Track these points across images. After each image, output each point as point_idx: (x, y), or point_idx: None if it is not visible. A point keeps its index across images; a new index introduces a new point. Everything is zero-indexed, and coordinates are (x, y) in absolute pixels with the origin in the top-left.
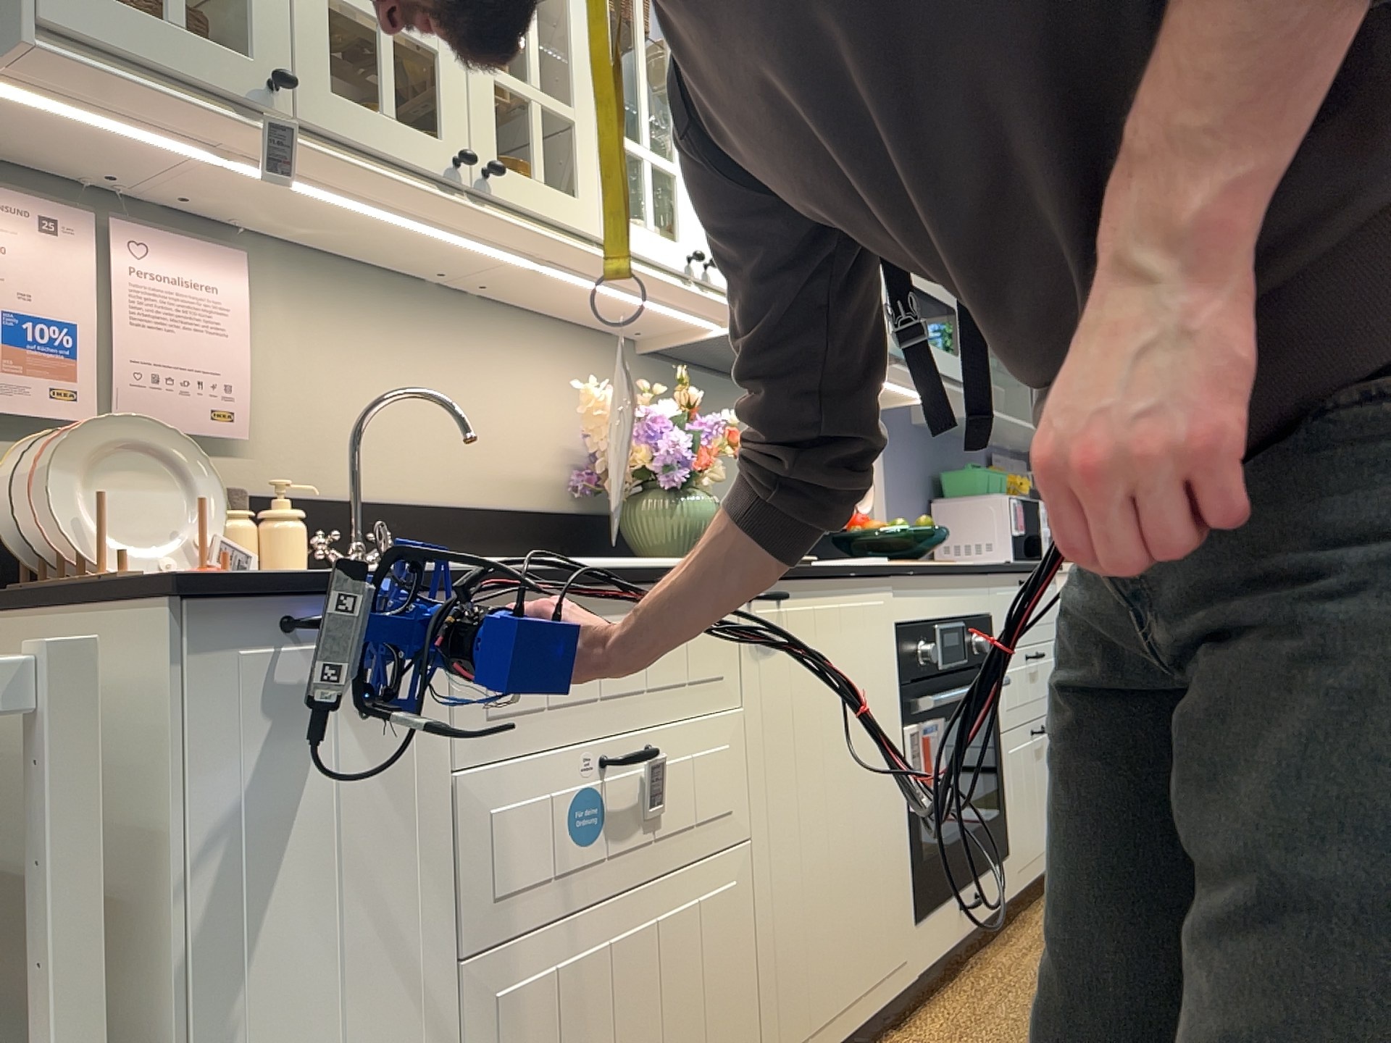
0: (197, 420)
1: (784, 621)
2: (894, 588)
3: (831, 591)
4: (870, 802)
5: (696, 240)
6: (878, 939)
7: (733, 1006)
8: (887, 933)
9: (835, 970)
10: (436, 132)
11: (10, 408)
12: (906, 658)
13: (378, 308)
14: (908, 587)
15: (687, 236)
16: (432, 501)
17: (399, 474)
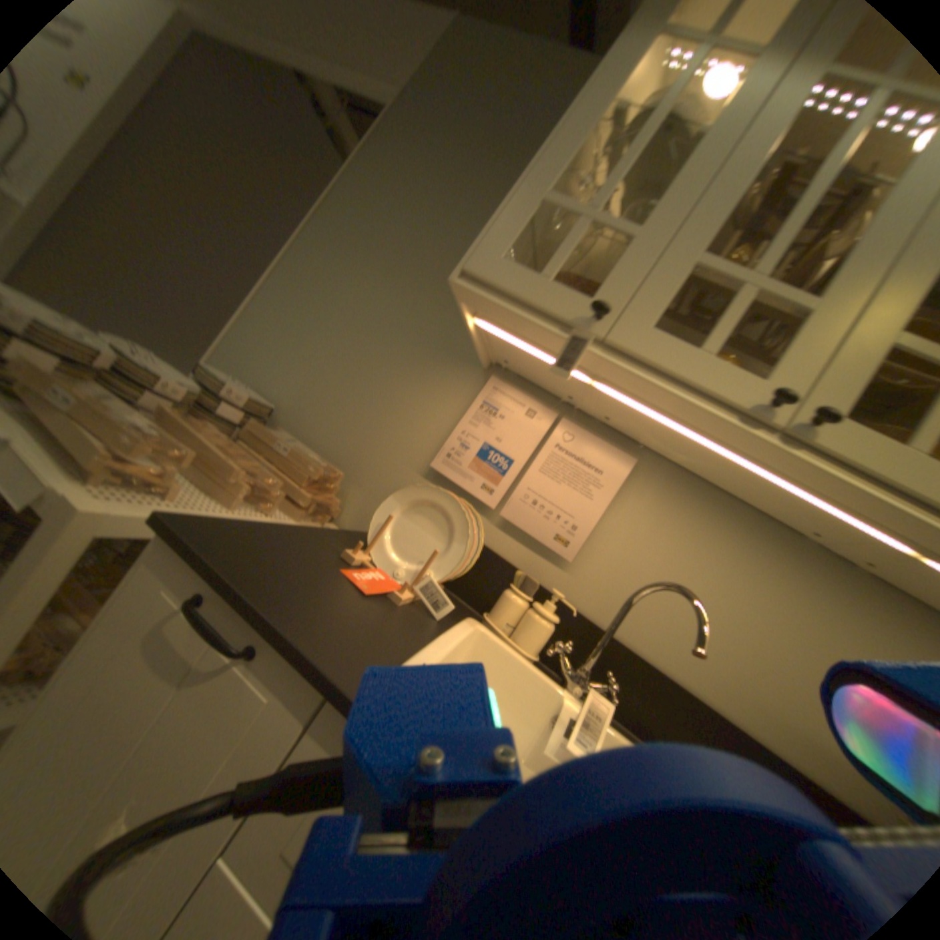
0: (548, 536)
1: None
2: None
3: None
4: None
5: None
6: None
7: None
8: None
9: None
10: (769, 376)
11: (467, 485)
12: None
13: (738, 536)
14: None
15: None
16: (702, 696)
17: (682, 656)
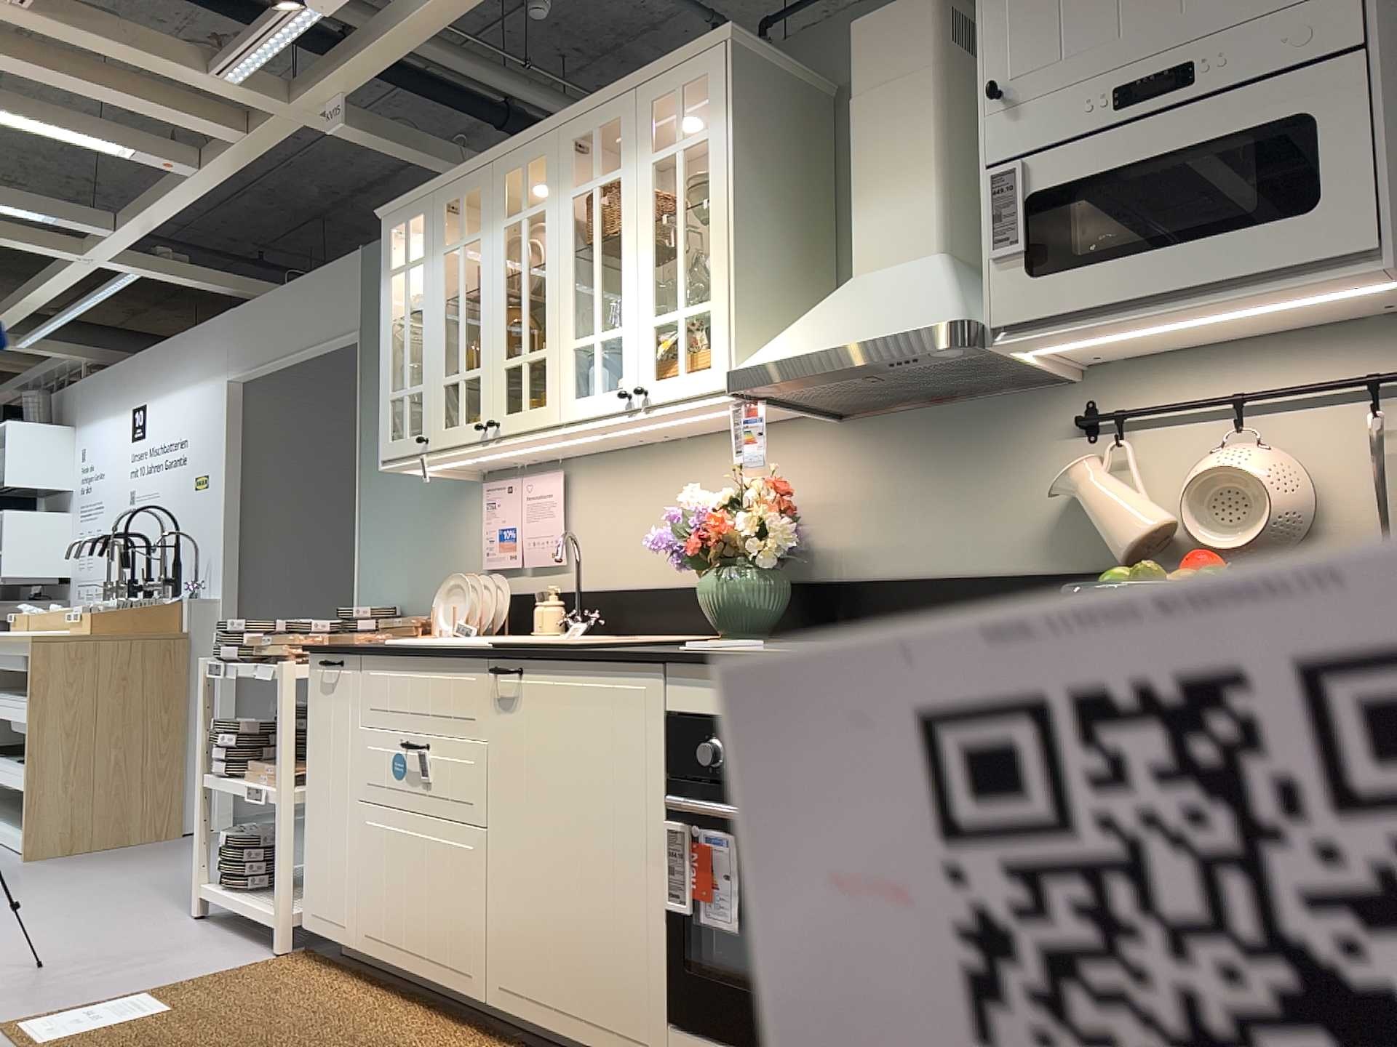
0: (546, 559)
1: (521, 690)
2: (665, 676)
3: (572, 671)
4: (604, 866)
5: (636, 375)
6: (605, 991)
7: (466, 920)
8: (617, 995)
9: (551, 971)
10: (478, 417)
11: (502, 565)
12: (677, 752)
13: (626, 471)
14: (690, 676)
15: (626, 377)
16: (651, 586)
17: (634, 571)
